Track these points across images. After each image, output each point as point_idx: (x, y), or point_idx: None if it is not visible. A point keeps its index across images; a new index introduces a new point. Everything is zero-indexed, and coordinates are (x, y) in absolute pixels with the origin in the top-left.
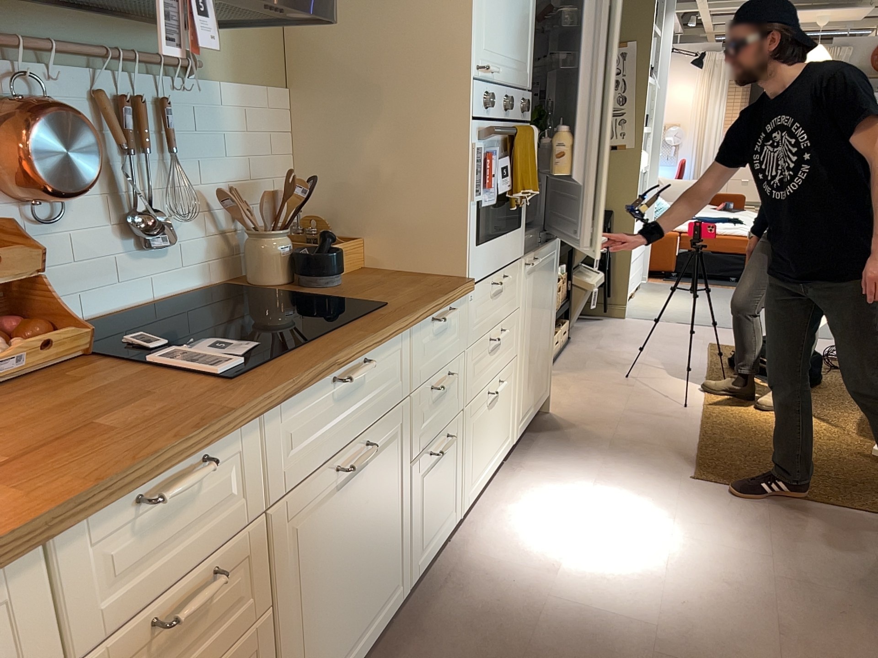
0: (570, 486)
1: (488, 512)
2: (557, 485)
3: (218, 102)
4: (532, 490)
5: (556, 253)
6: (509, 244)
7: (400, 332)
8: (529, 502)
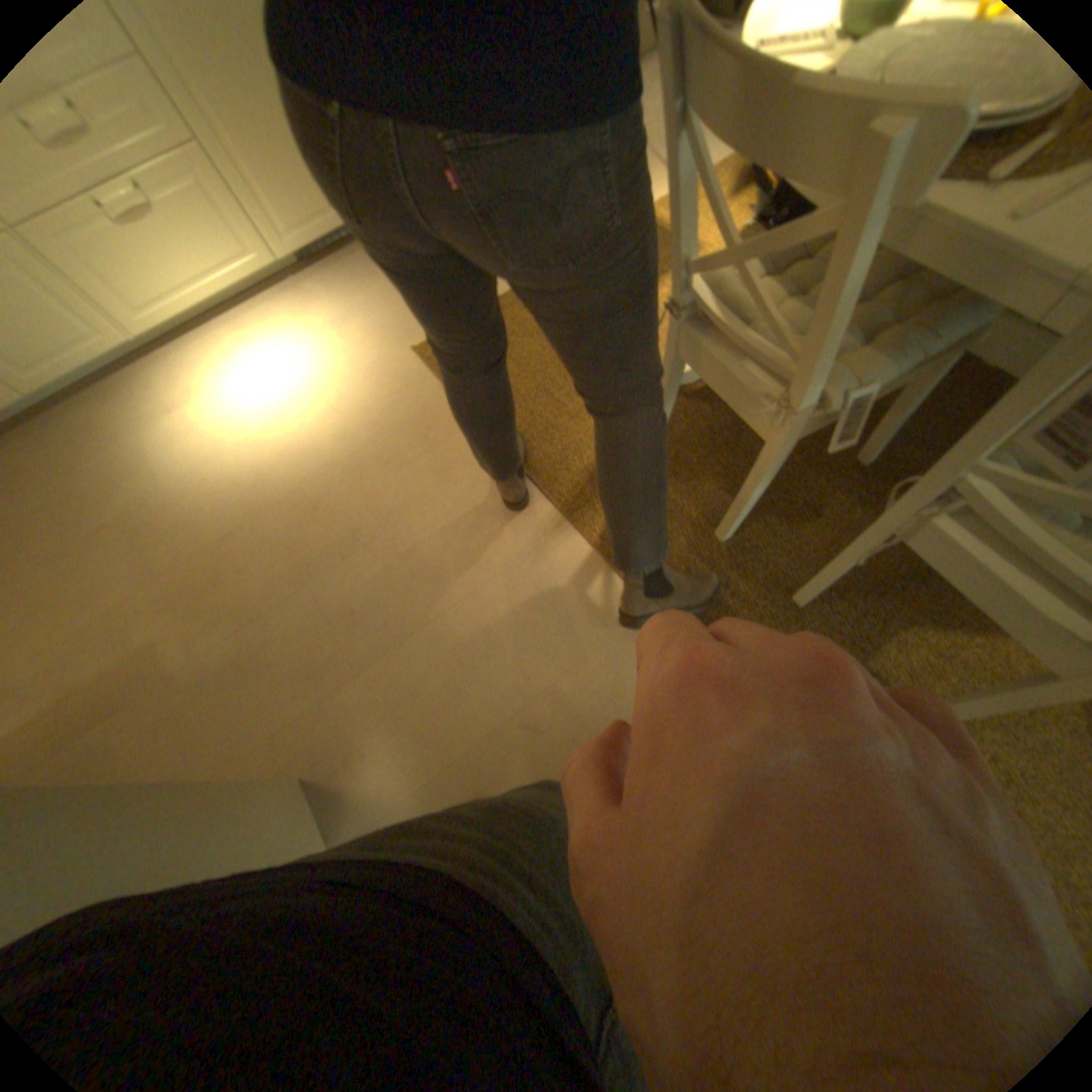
0: (299, 324)
1: (206, 335)
2: (291, 320)
3: None
4: (266, 320)
5: None
6: None
7: None
8: (247, 333)
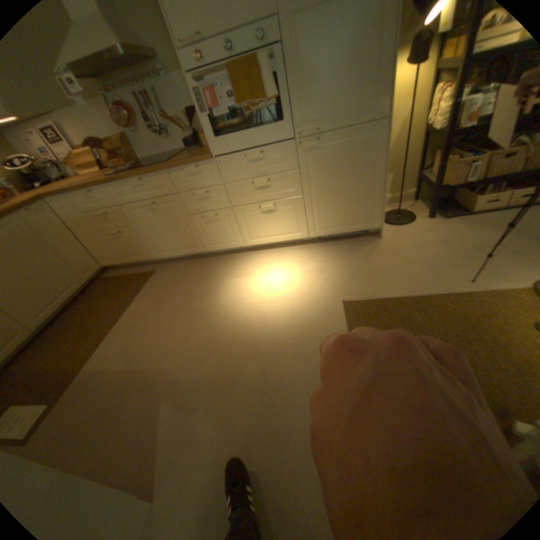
0: (303, 265)
1: (269, 253)
2: (302, 261)
3: (173, 80)
4: (292, 257)
5: (379, 130)
6: (263, 132)
7: (154, 172)
8: (283, 259)
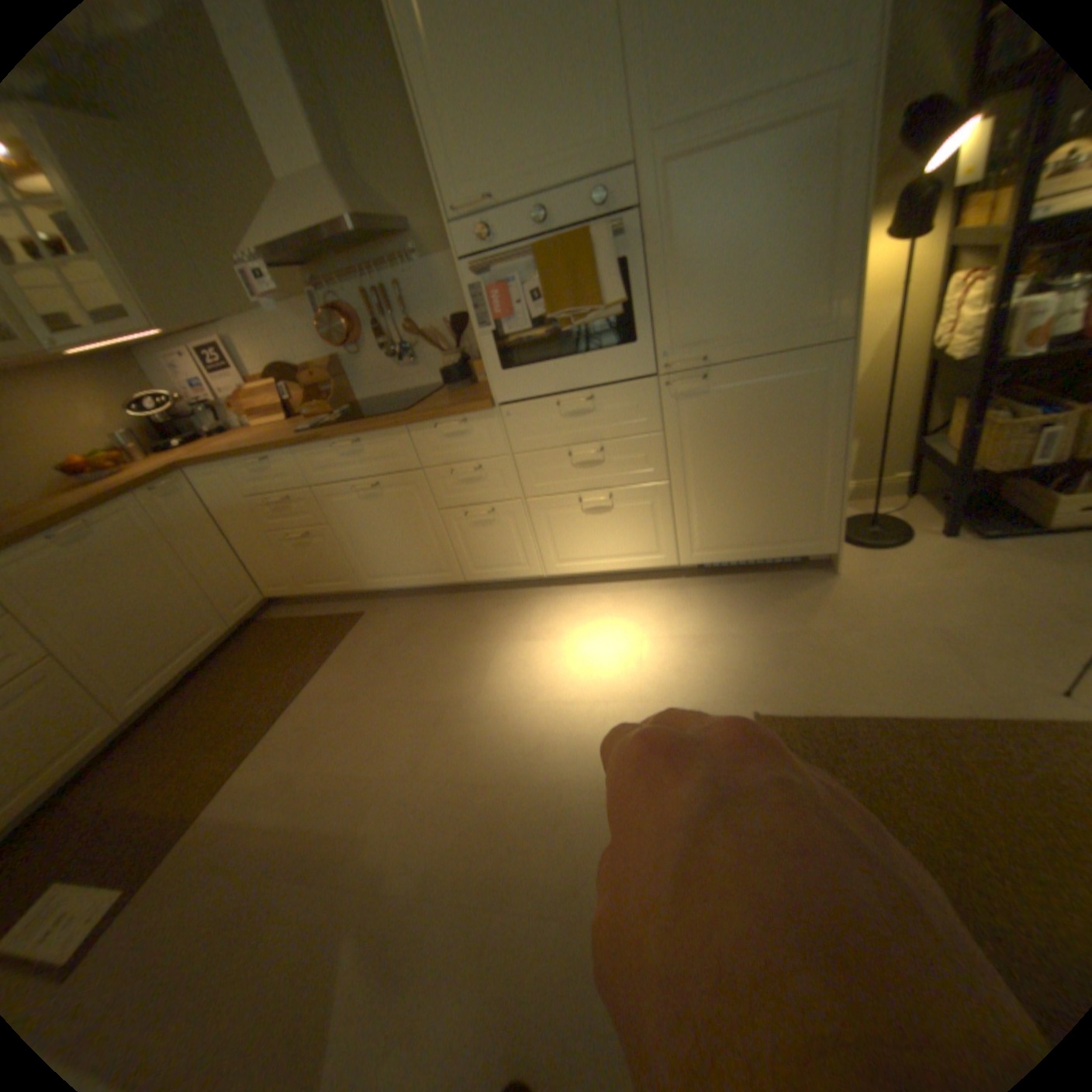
0: (665, 623)
1: (594, 592)
2: (662, 615)
3: (434, 267)
4: (643, 604)
5: (832, 363)
6: (596, 362)
7: (383, 428)
8: (622, 607)
